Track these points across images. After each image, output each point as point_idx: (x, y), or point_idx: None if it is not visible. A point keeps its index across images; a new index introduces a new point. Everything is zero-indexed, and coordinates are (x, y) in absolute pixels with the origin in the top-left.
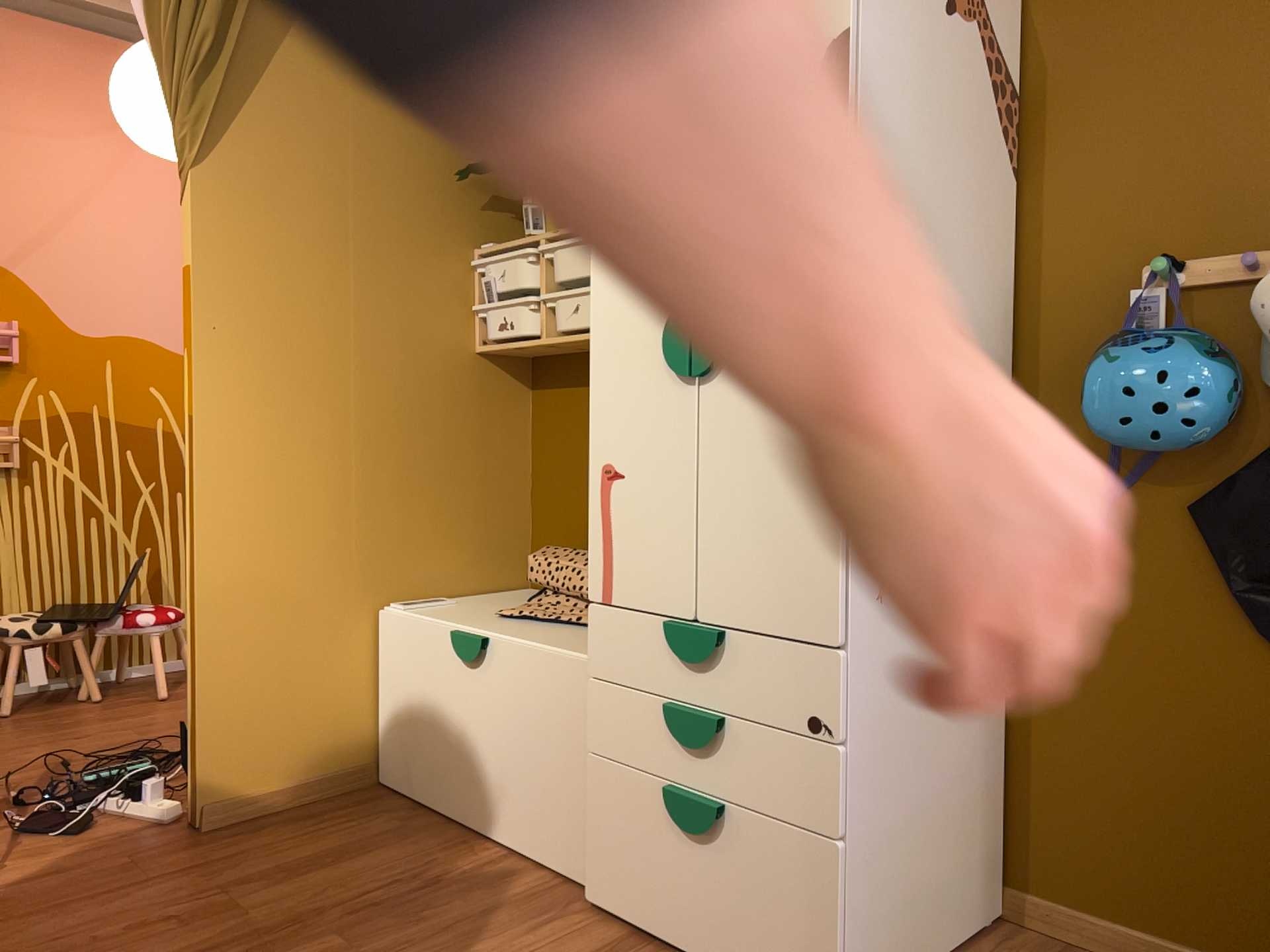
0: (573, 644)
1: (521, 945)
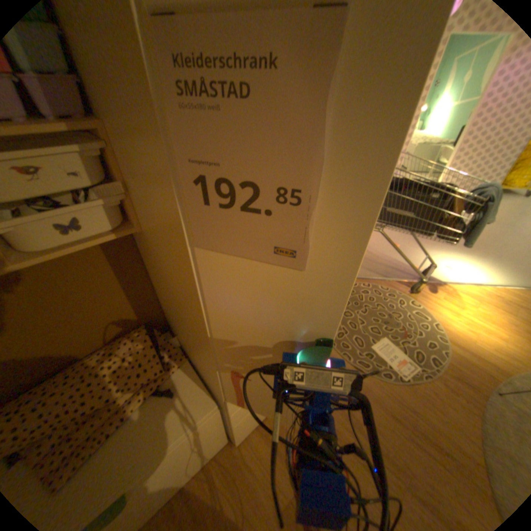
0: (176, 423)
1: (260, 476)
